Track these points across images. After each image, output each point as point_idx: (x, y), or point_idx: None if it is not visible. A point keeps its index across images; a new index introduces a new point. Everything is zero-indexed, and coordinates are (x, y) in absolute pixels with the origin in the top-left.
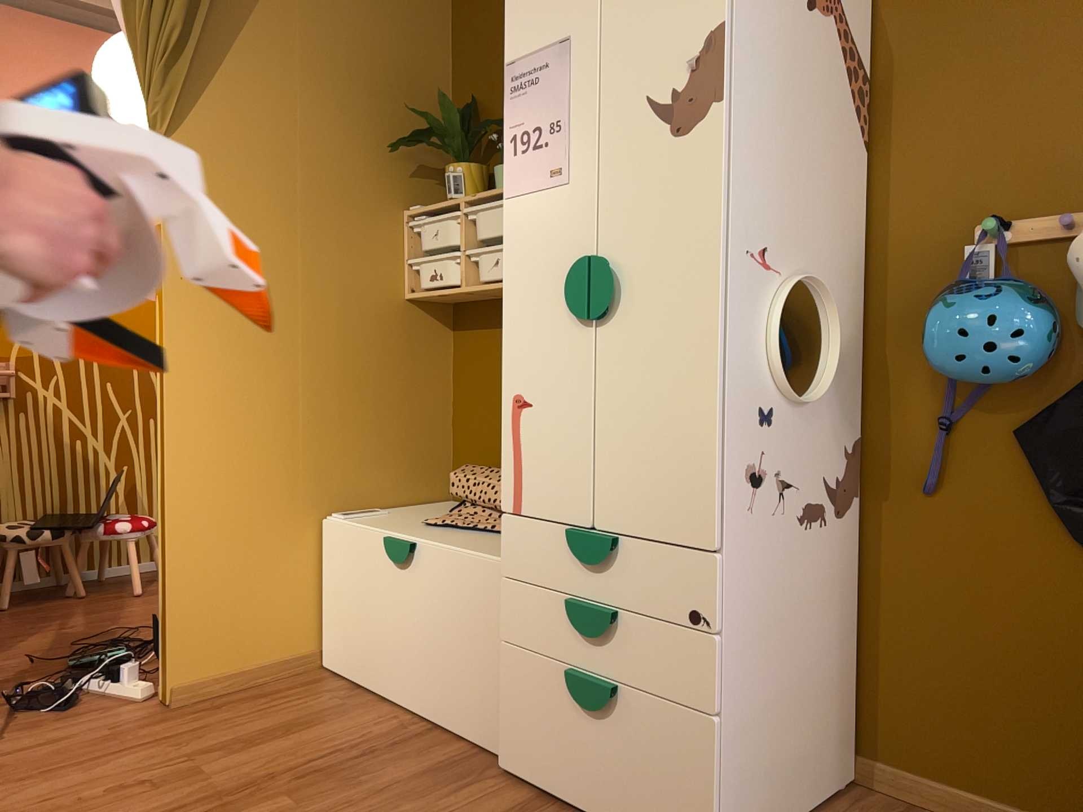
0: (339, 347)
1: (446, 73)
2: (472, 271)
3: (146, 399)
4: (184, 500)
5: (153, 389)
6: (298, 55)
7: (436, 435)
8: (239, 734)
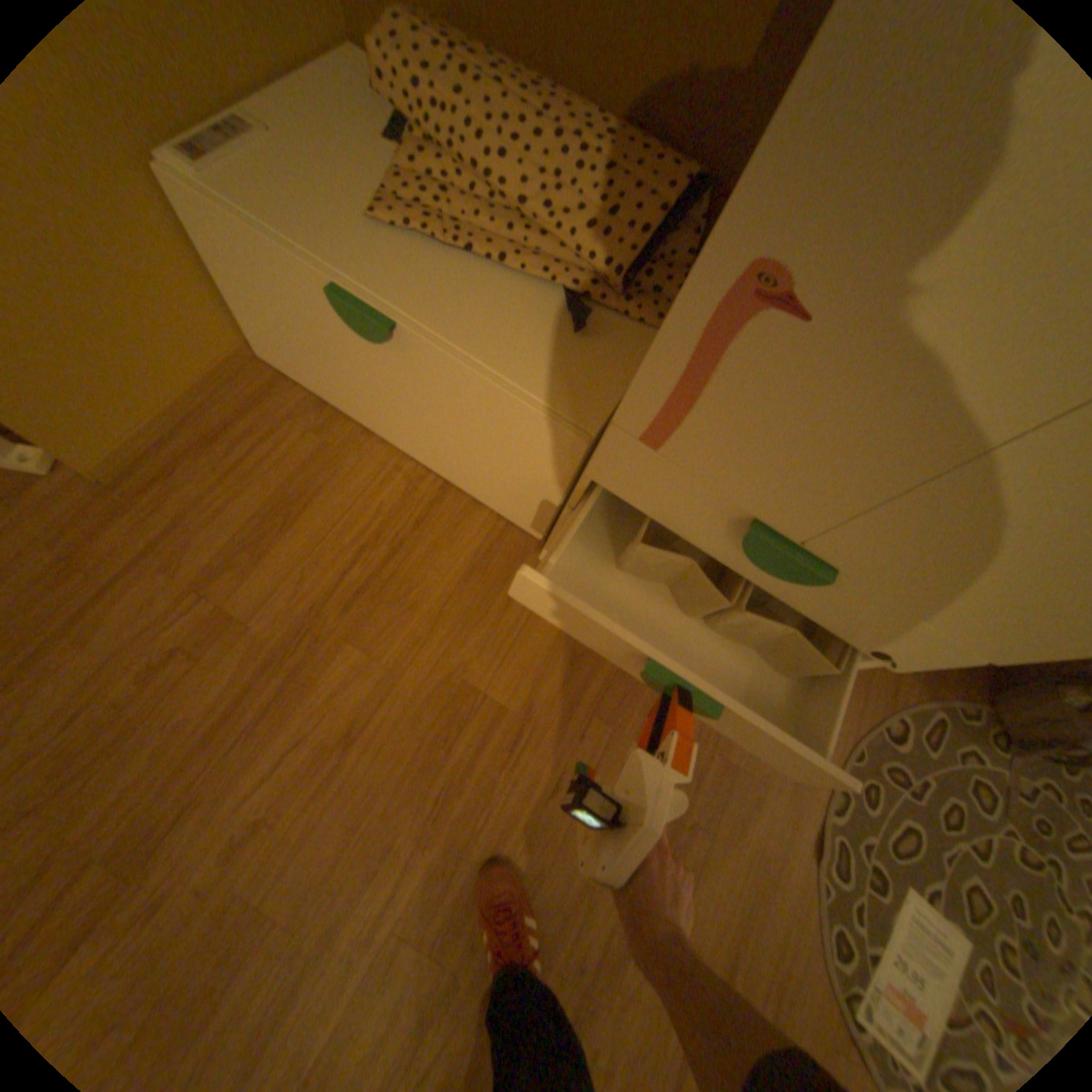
0: None
1: None
2: None
3: None
4: None
5: None
6: None
7: None
8: (232, 530)
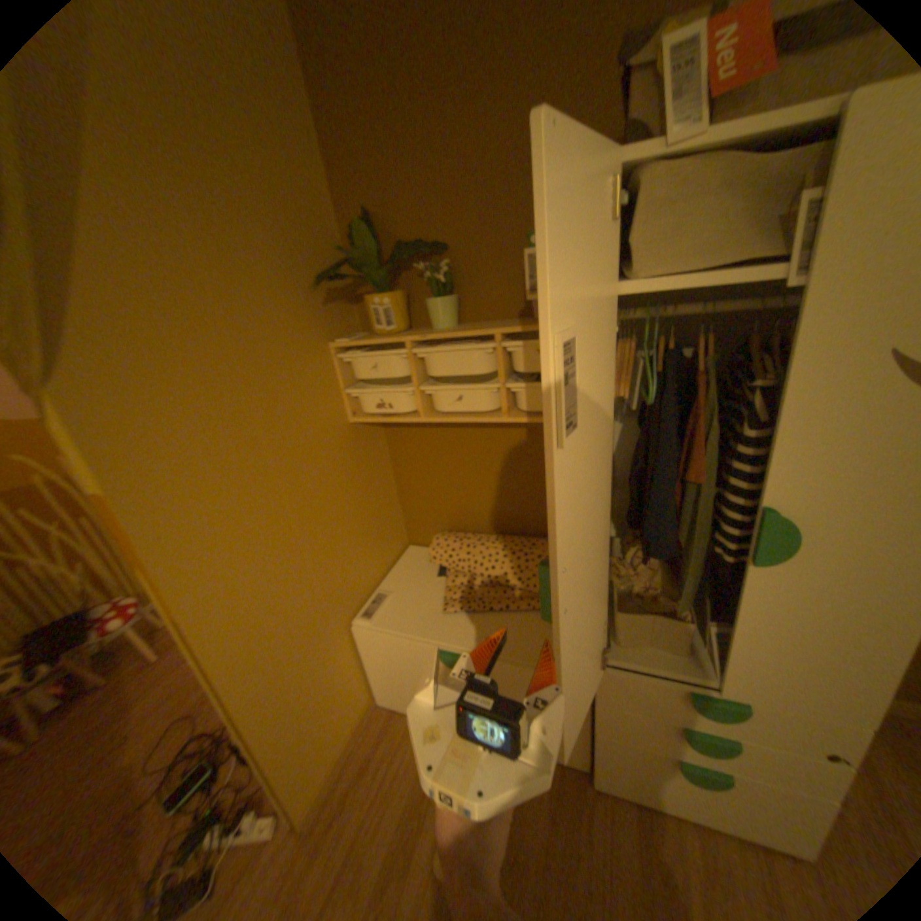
0: (321, 496)
1: (321, 176)
2: (423, 399)
3: (69, 506)
4: (255, 712)
5: (71, 495)
6: (171, 188)
7: (392, 509)
8: (387, 841)
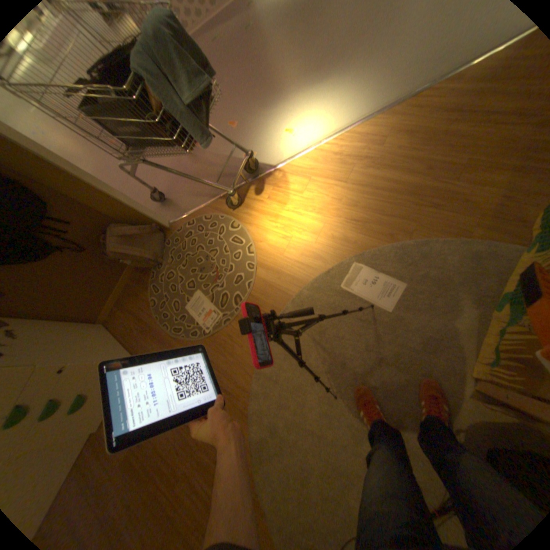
0: None
1: None
2: None
3: None
4: None
5: None
6: None
7: None
8: None
